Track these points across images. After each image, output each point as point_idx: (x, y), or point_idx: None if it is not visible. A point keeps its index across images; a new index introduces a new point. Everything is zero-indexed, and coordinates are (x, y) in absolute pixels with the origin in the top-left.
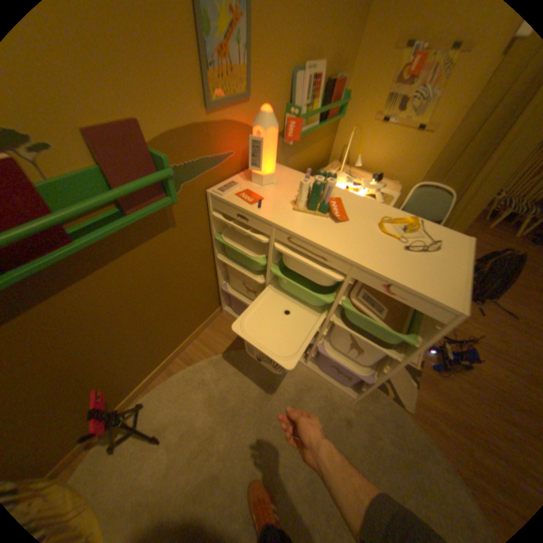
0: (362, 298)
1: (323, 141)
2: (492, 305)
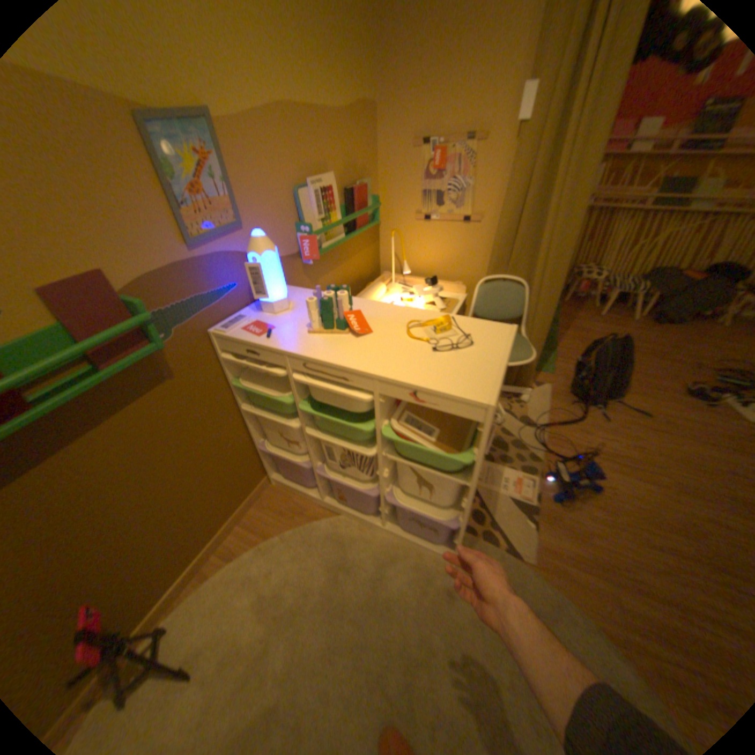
0: (407, 417)
1: (362, 252)
2: (617, 406)
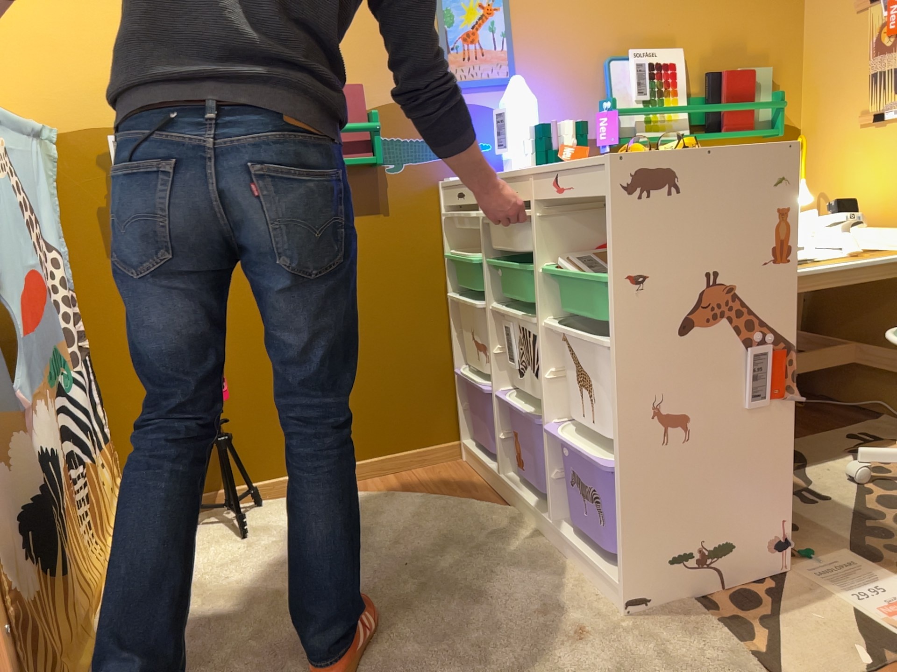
0: (578, 258)
1: None
2: None
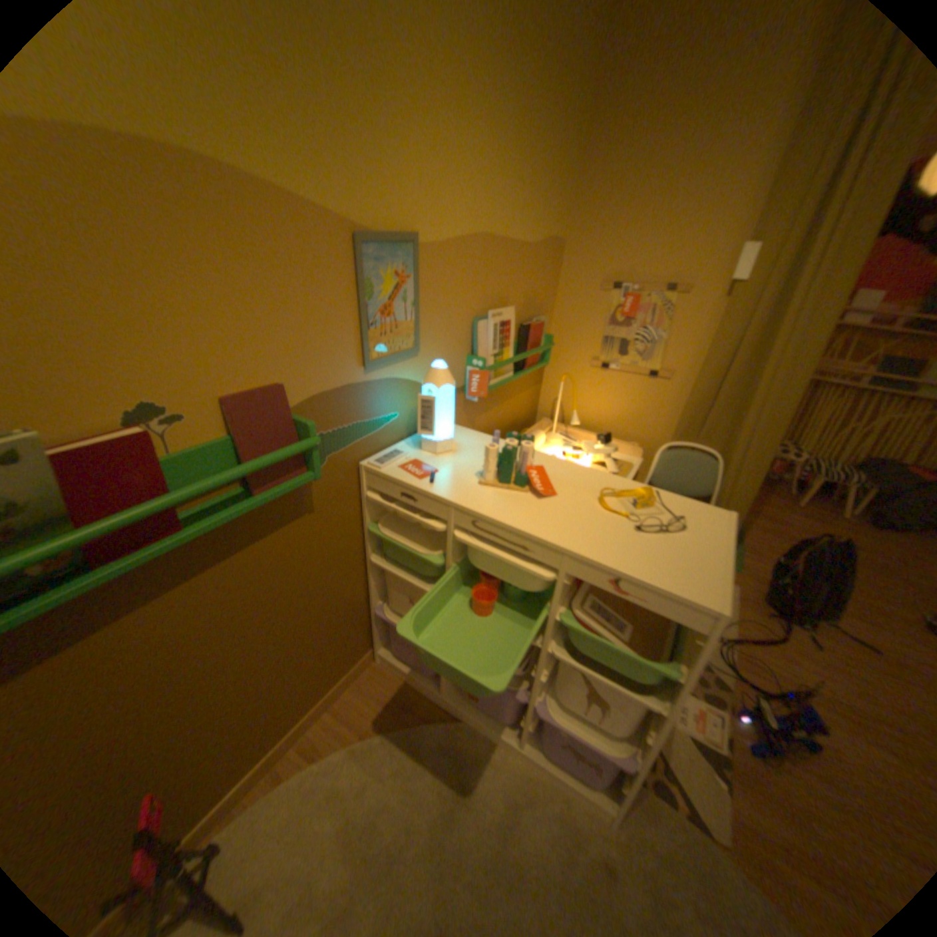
0: (591, 609)
1: (523, 393)
2: (832, 632)
